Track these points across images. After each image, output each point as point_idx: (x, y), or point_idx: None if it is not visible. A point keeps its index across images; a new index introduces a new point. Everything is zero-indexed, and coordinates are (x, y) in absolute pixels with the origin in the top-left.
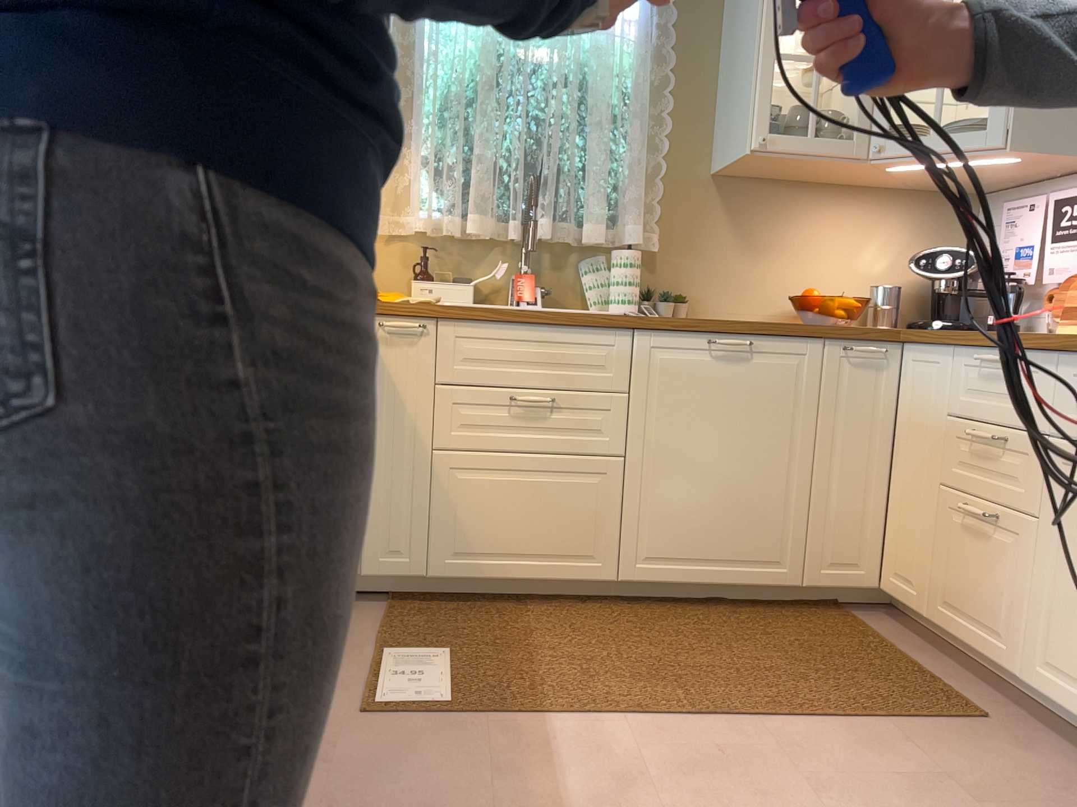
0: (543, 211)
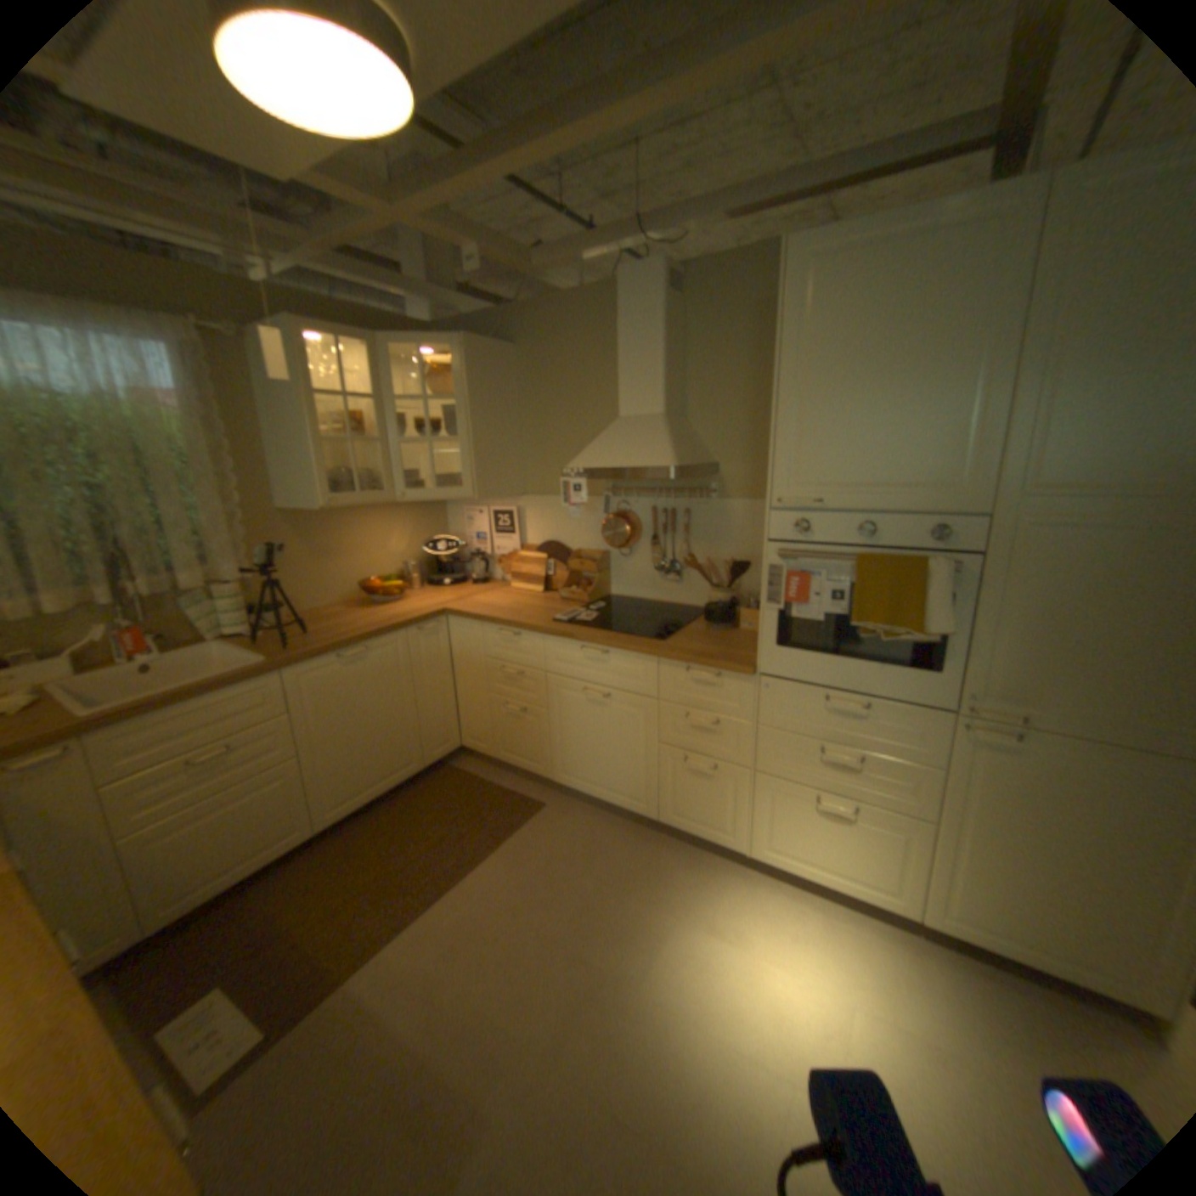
0: (125, 575)
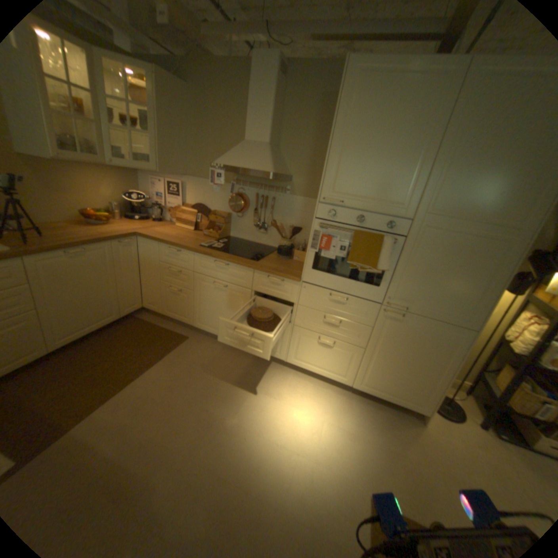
0: None
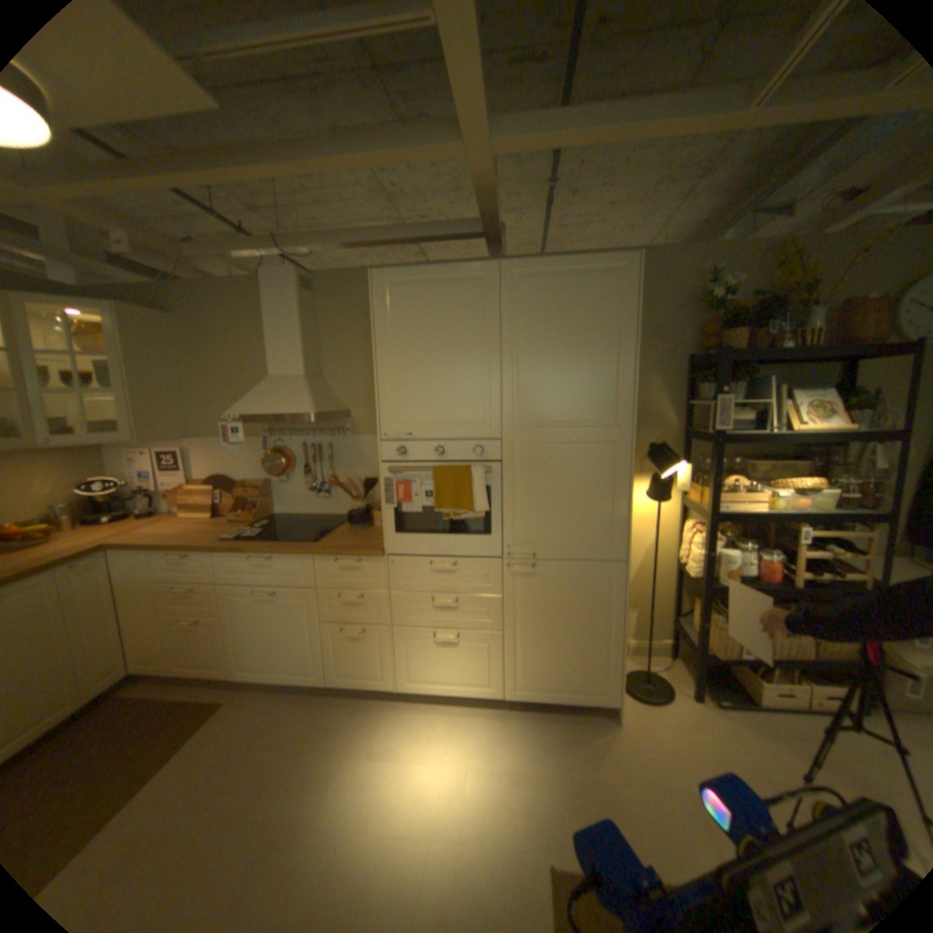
0: None
